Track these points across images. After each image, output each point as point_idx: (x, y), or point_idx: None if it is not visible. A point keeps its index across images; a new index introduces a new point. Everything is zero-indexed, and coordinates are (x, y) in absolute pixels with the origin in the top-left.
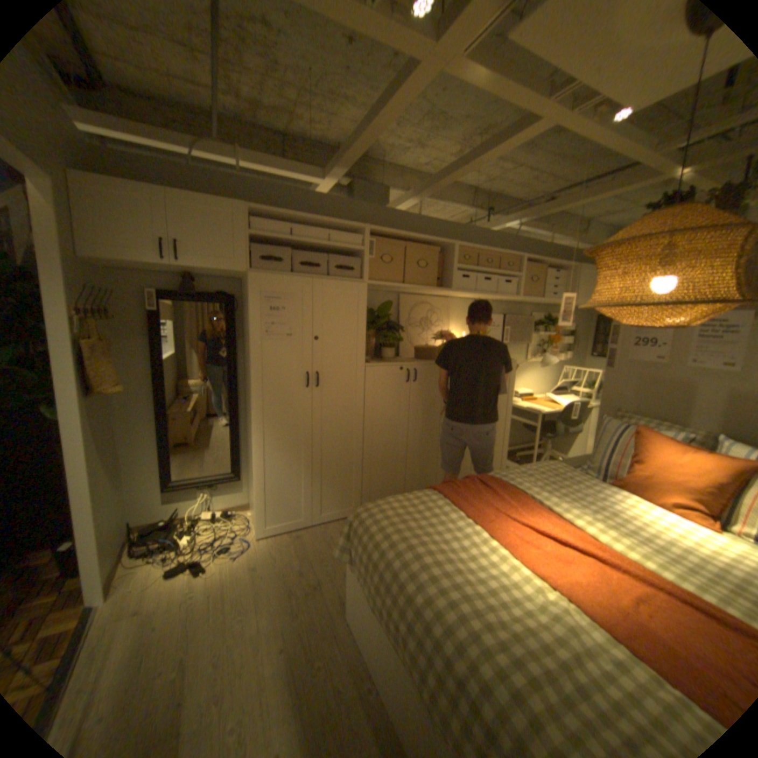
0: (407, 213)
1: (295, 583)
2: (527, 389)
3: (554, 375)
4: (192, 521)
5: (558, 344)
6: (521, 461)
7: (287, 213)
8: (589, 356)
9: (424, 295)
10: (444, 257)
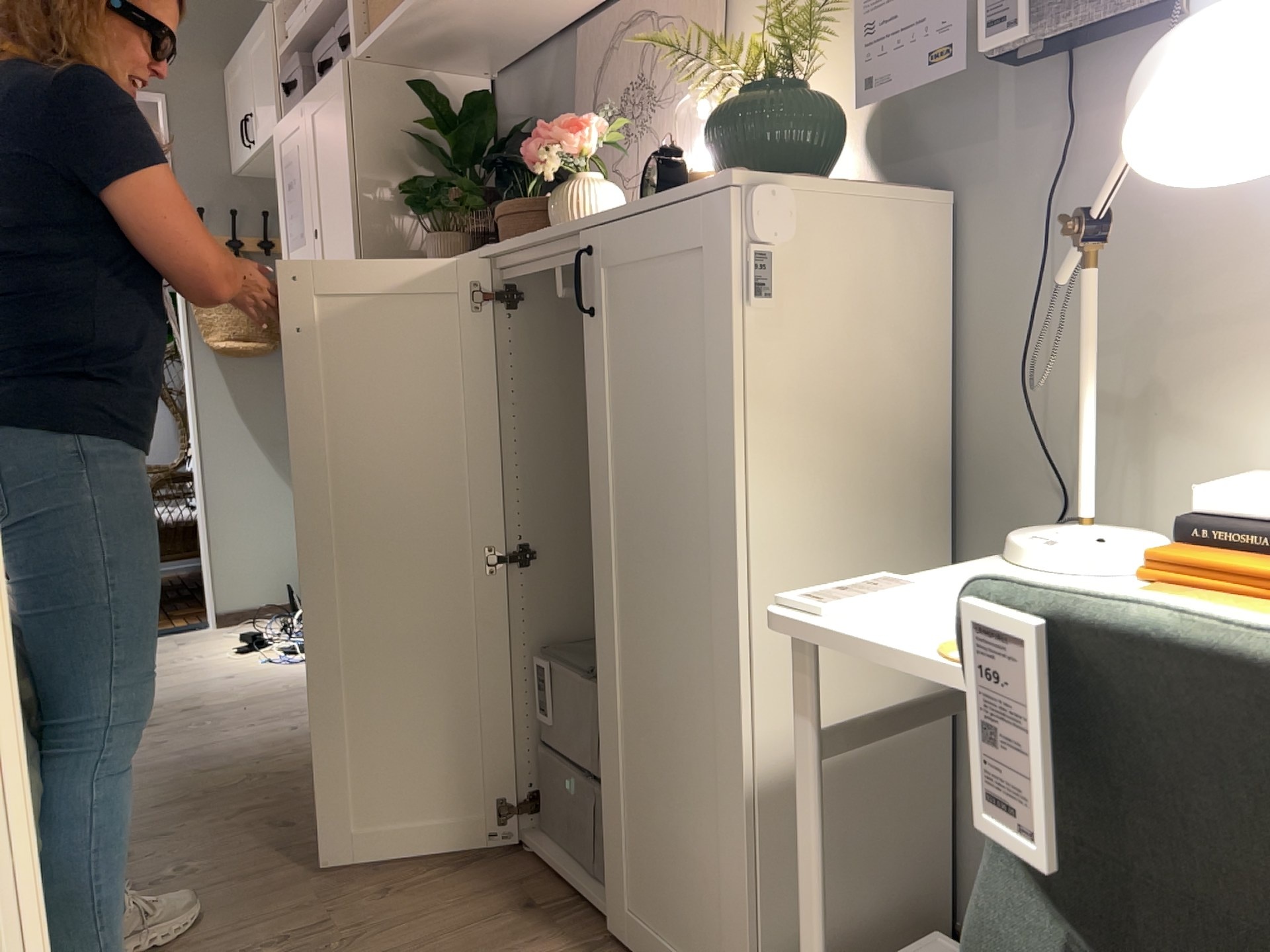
0: None
1: (166, 709)
2: None
3: None
4: None
5: None
6: None
7: None
8: None
9: None
10: None
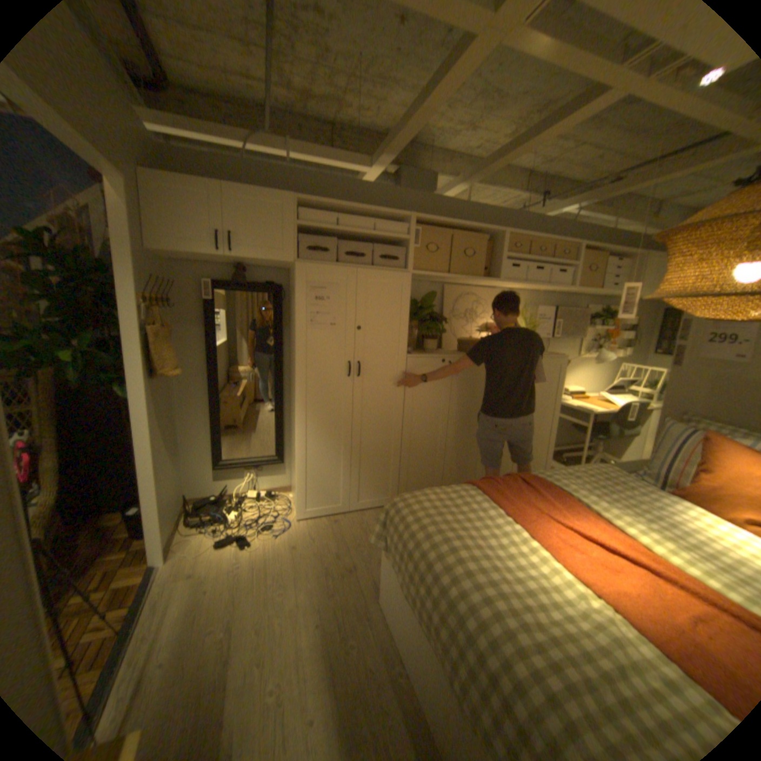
0: (455, 200)
1: (332, 565)
2: (578, 387)
3: (610, 373)
4: (239, 498)
5: (617, 339)
6: (568, 463)
7: (334, 203)
8: (653, 353)
9: (470, 286)
10: (493, 246)
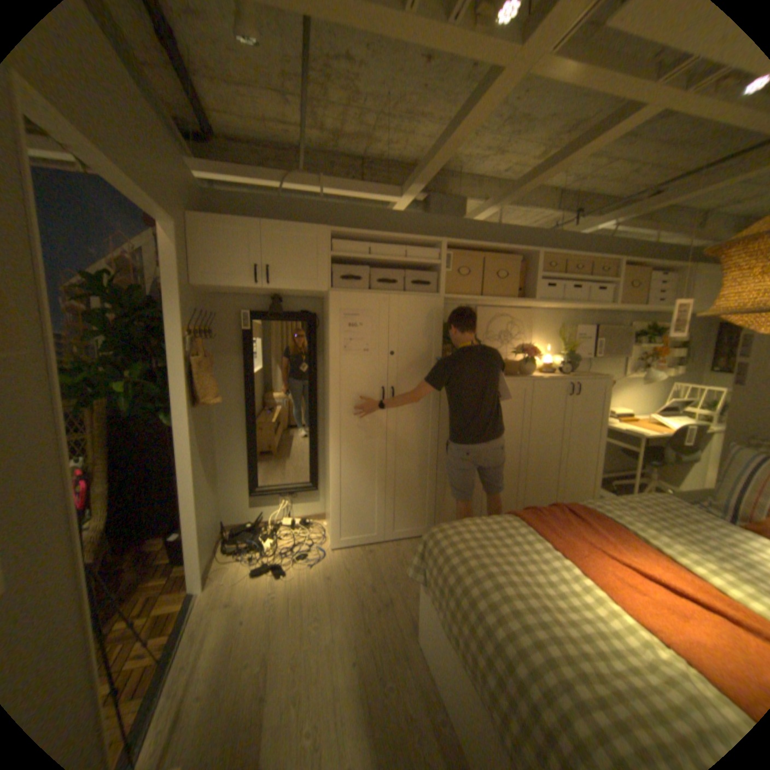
0: (485, 223)
1: (368, 598)
2: (626, 409)
3: (661, 394)
4: (275, 526)
5: (666, 358)
6: (618, 492)
7: (366, 233)
8: (709, 371)
9: (504, 307)
10: (526, 266)
